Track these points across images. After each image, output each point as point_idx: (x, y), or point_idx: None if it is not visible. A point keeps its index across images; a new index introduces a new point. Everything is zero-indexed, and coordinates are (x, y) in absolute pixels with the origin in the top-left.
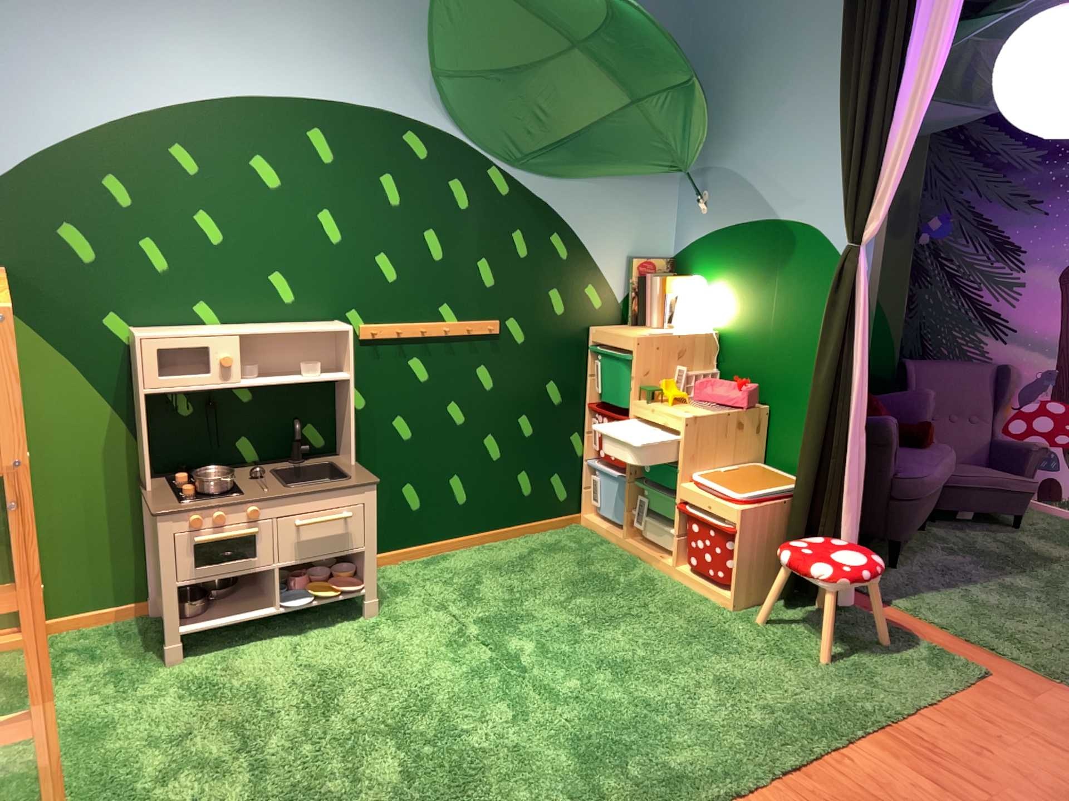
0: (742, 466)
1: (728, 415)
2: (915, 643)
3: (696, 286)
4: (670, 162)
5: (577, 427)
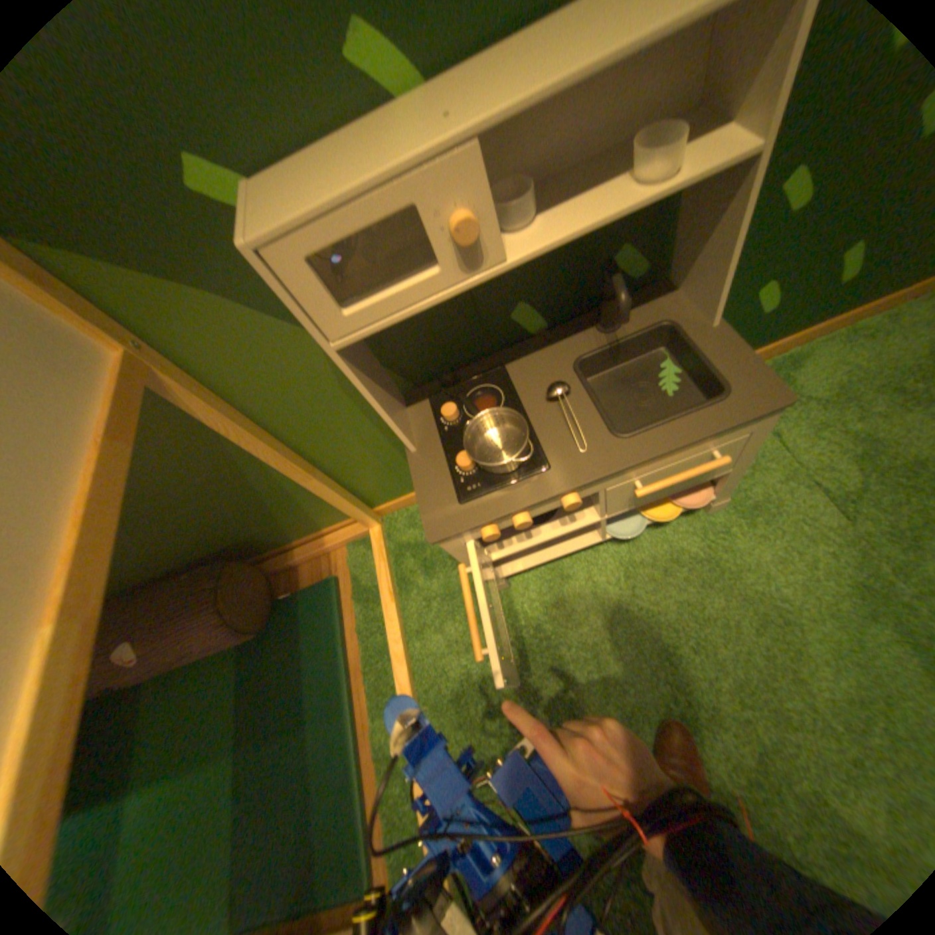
0: None
1: None
2: None
3: None
4: None
5: None
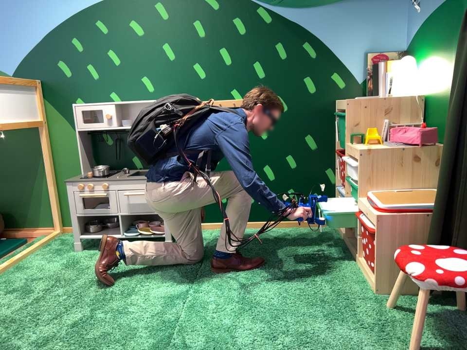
0: (419, 191)
1: (404, 149)
2: None
3: (403, 61)
4: None
5: (327, 165)
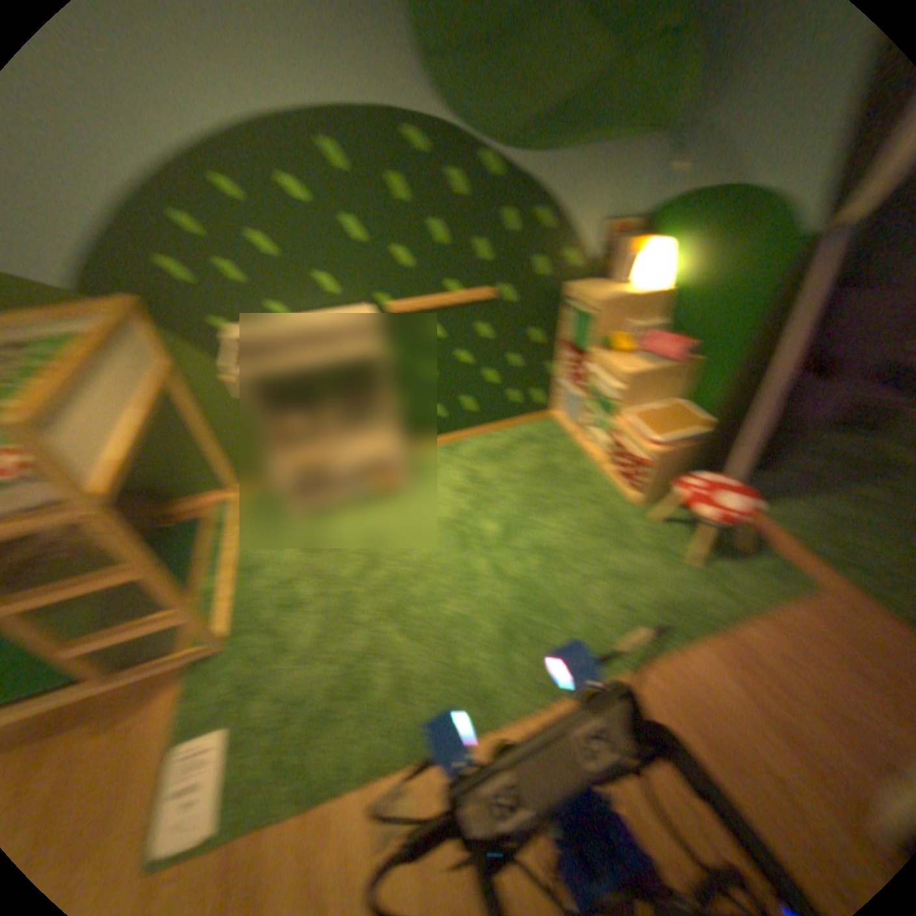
0: (669, 405)
1: (664, 368)
2: (772, 560)
3: (660, 248)
4: (657, 116)
5: (551, 359)
